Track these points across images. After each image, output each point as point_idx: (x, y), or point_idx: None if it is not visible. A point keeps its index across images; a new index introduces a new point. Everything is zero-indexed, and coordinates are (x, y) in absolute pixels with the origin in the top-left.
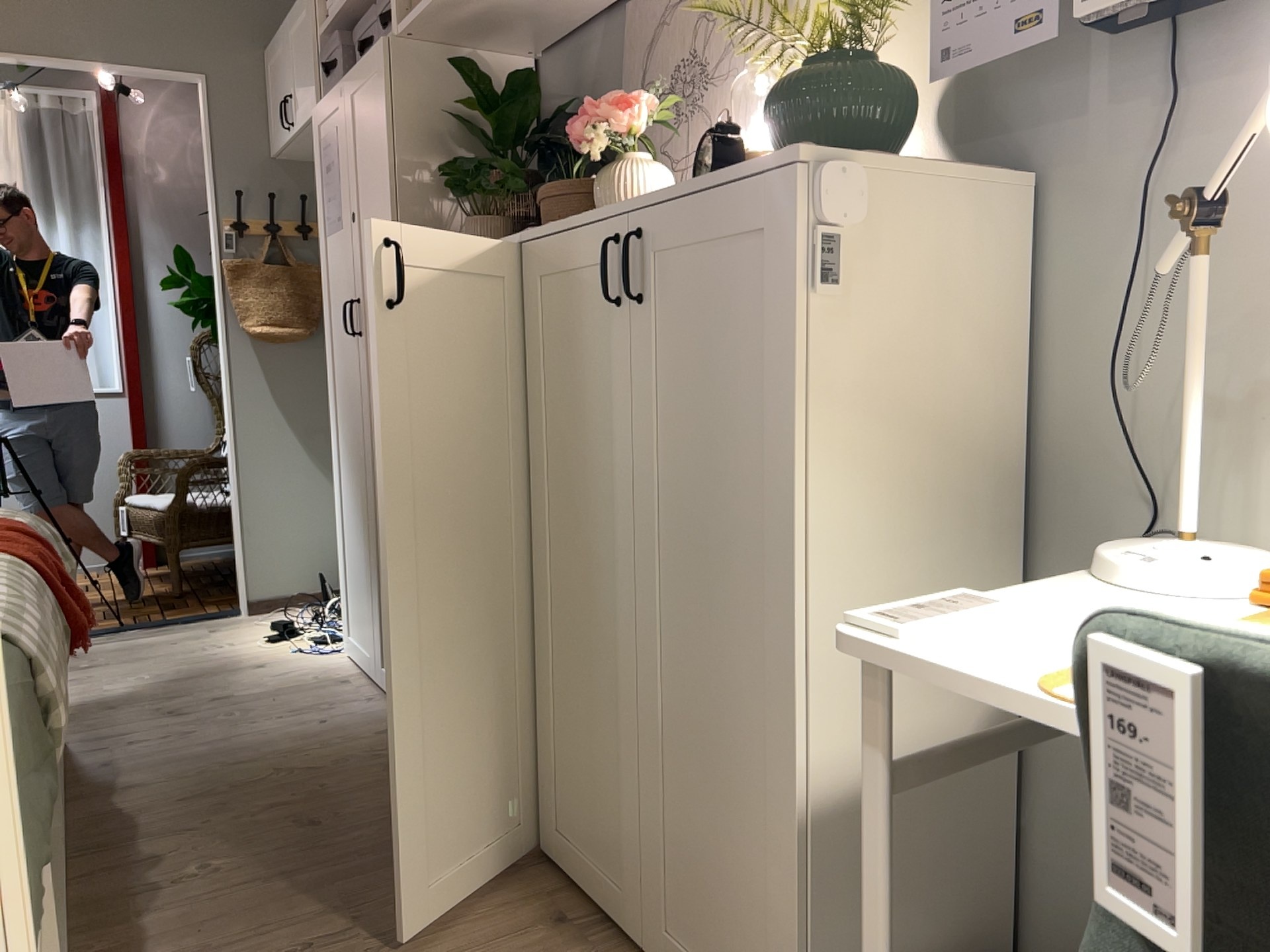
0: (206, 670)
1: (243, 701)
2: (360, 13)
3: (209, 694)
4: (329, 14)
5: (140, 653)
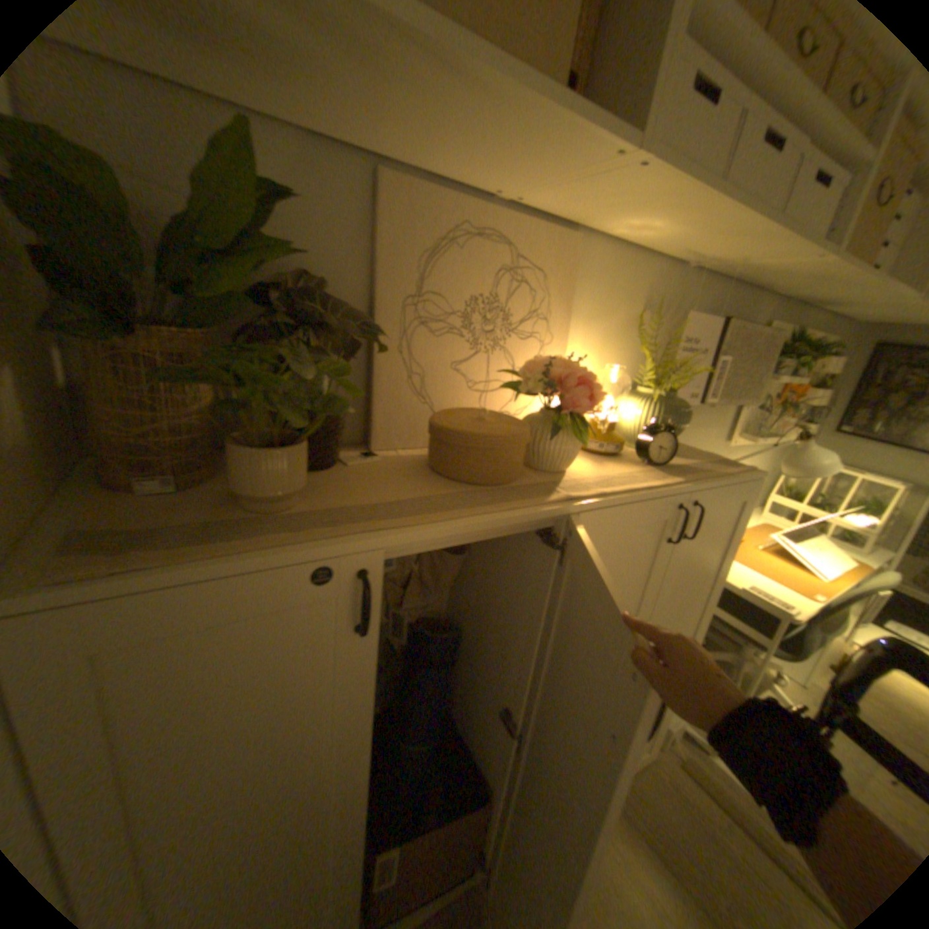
0: None
1: None
2: None
3: None
4: None
5: None
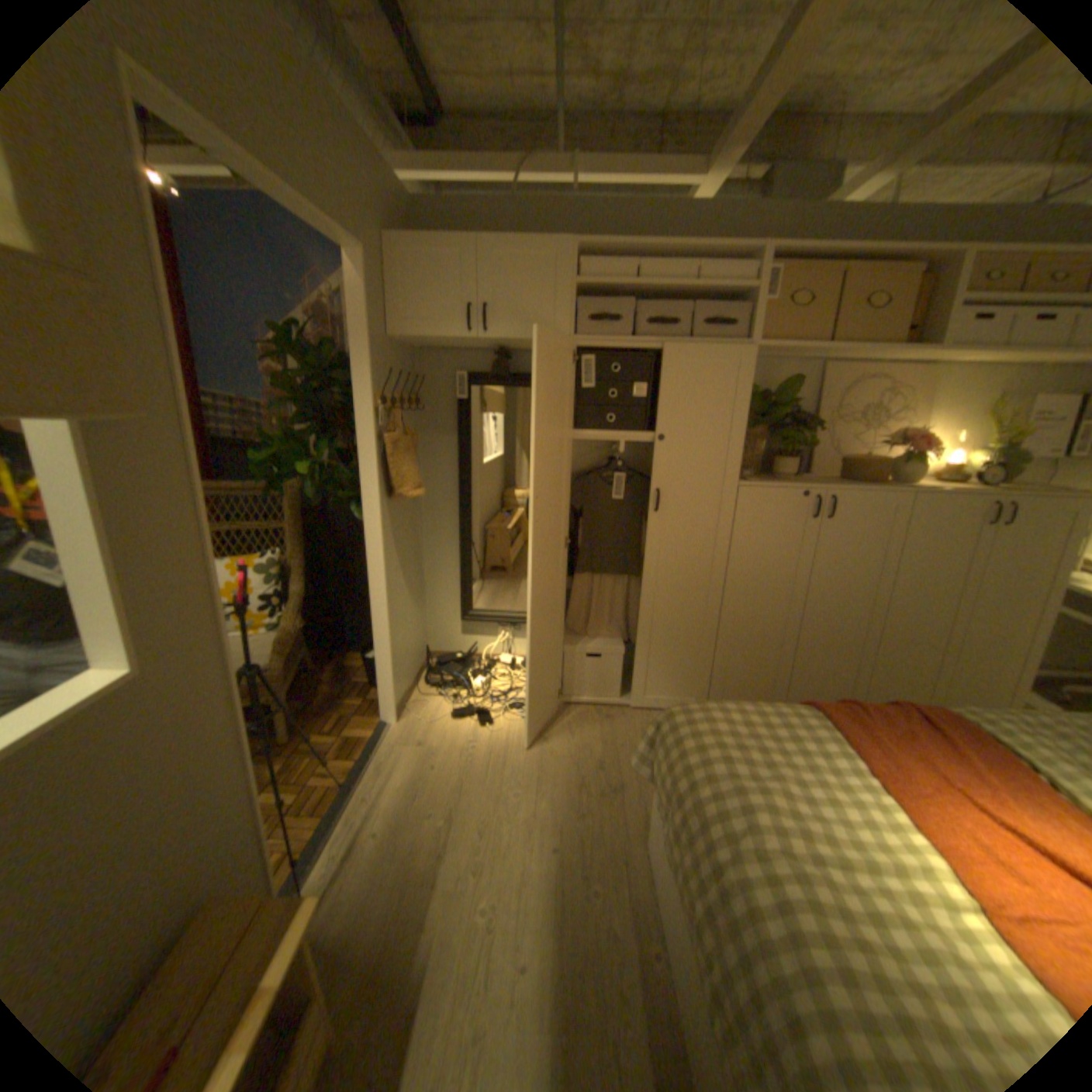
0: (530, 762)
1: (612, 757)
2: (632, 290)
3: (585, 769)
4: (582, 271)
5: (440, 788)
